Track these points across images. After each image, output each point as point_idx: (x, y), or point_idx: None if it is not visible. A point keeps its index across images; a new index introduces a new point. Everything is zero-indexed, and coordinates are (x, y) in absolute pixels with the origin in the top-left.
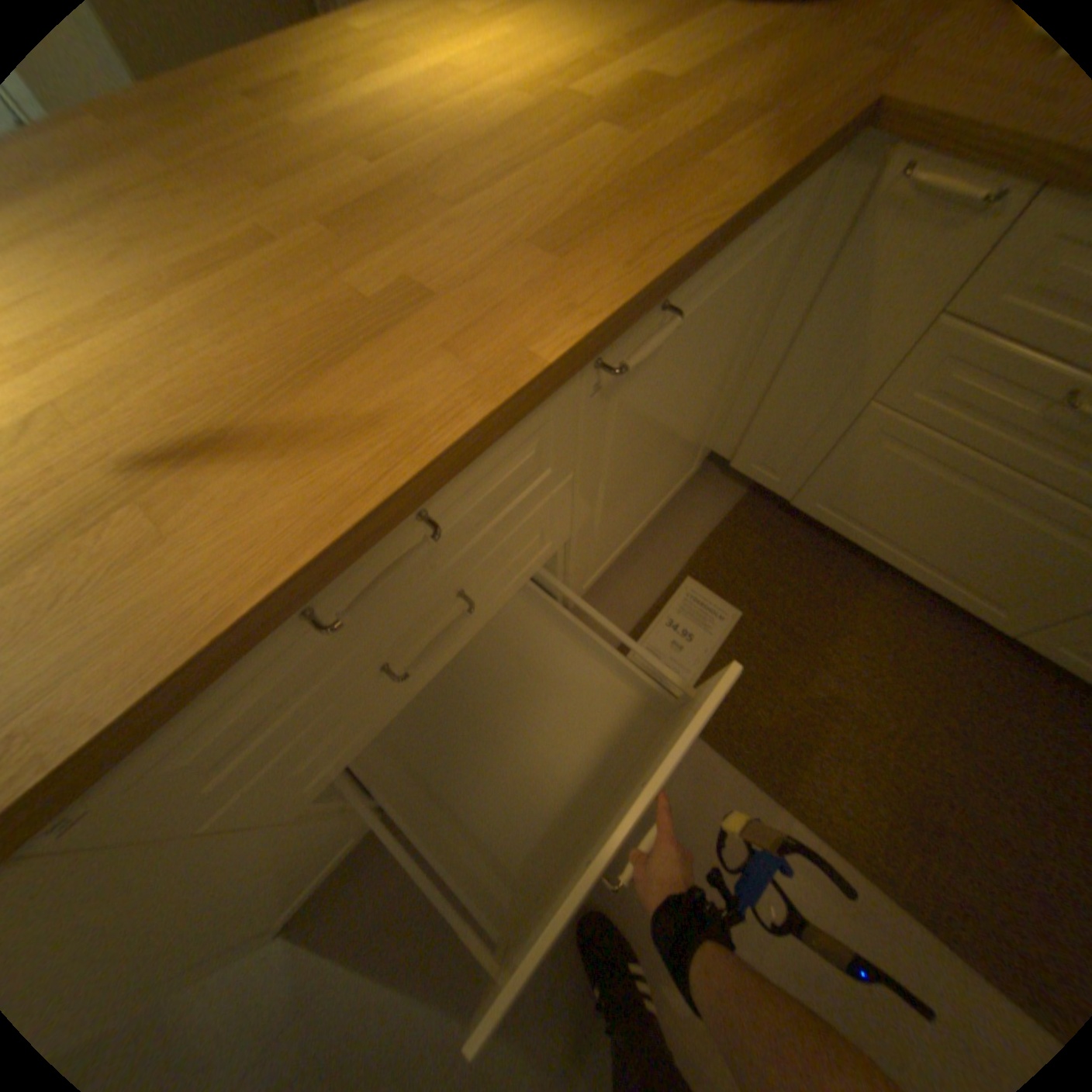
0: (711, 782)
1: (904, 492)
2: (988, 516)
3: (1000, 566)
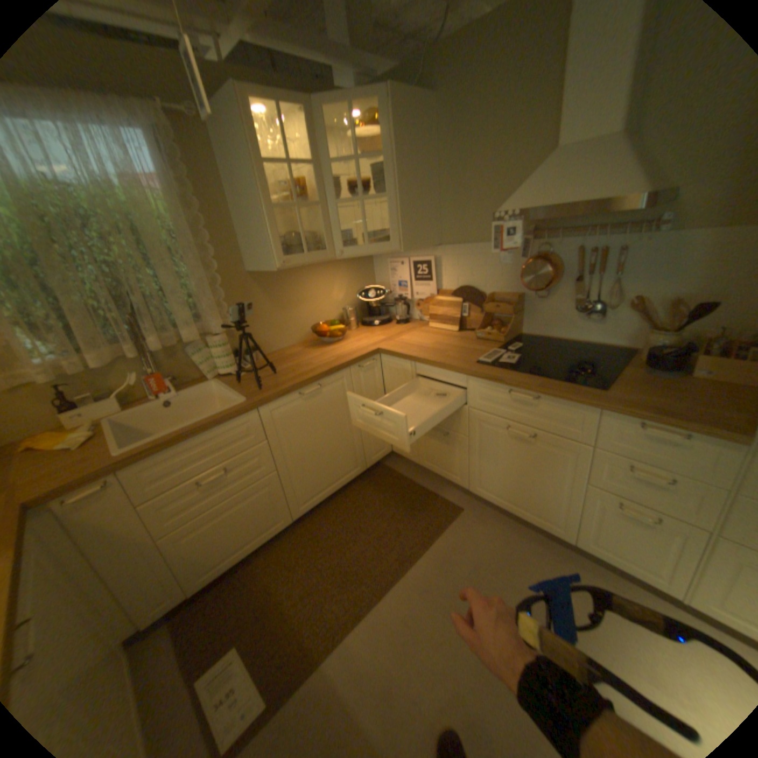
0: (314, 695)
1: (209, 543)
2: (234, 518)
3: (258, 519)
